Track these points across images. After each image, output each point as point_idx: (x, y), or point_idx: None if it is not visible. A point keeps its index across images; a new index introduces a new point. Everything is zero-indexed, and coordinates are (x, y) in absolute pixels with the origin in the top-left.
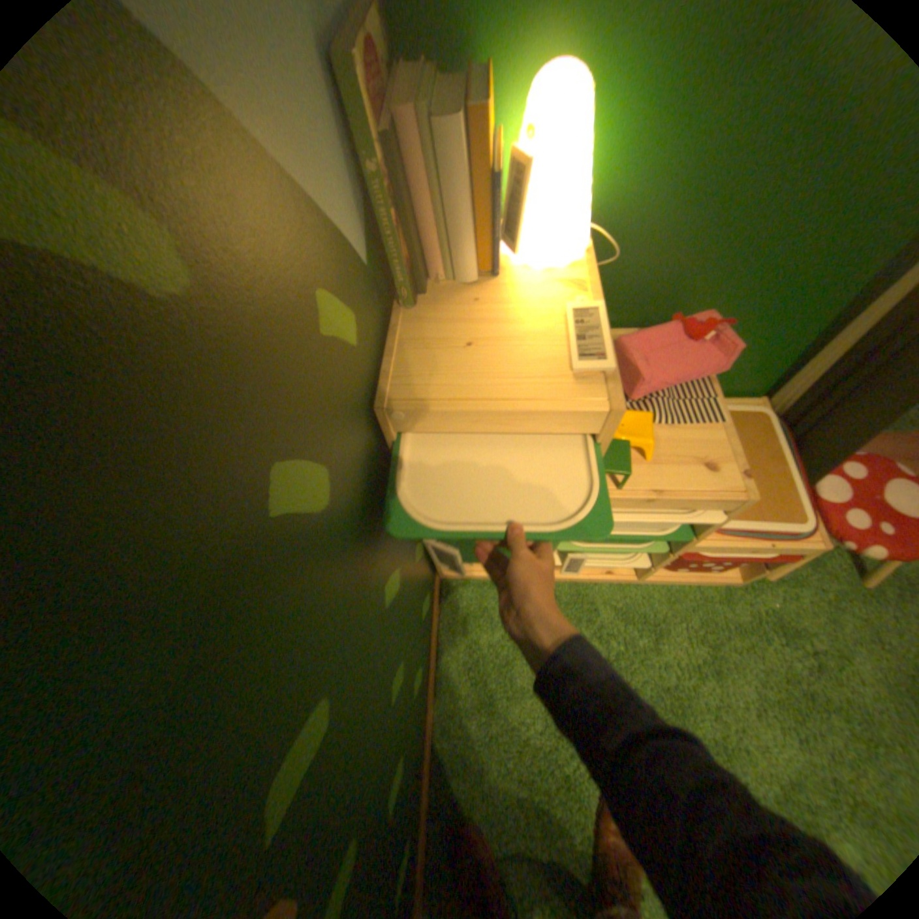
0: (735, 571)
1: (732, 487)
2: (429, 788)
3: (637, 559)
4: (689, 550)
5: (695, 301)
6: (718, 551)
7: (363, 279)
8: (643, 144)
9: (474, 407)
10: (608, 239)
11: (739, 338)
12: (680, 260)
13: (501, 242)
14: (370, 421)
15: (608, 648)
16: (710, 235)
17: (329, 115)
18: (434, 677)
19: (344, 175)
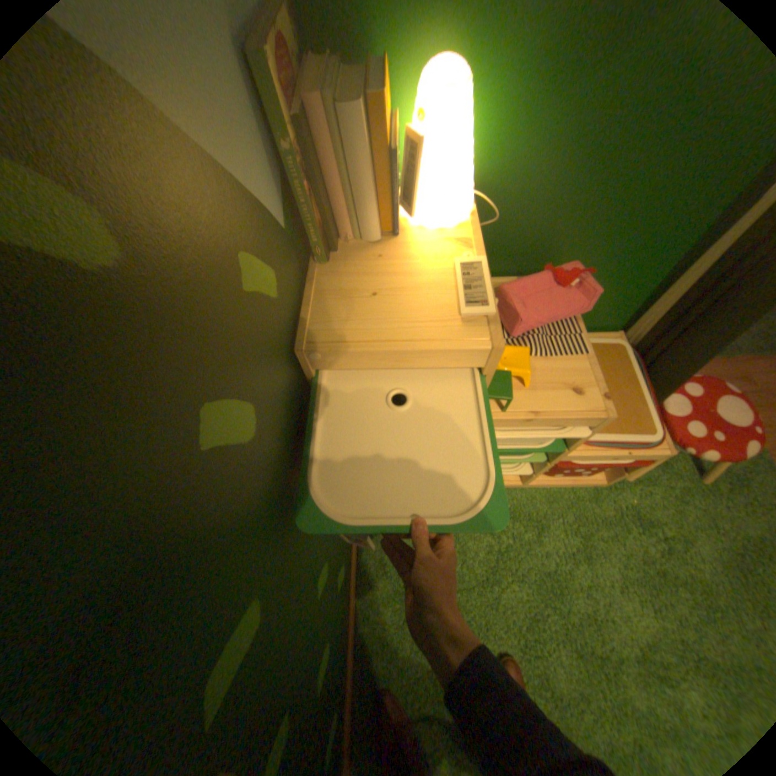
0: (601, 474)
1: (595, 407)
2: (353, 666)
3: (521, 467)
4: (562, 459)
5: (563, 254)
6: (586, 459)
7: (281, 241)
8: (515, 125)
9: (379, 348)
10: (489, 204)
11: (598, 284)
12: (549, 220)
13: (399, 207)
14: (291, 361)
15: (499, 542)
16: (573, 199)
17: (245, 103)
18: (355, 572)
19: (261, 153)
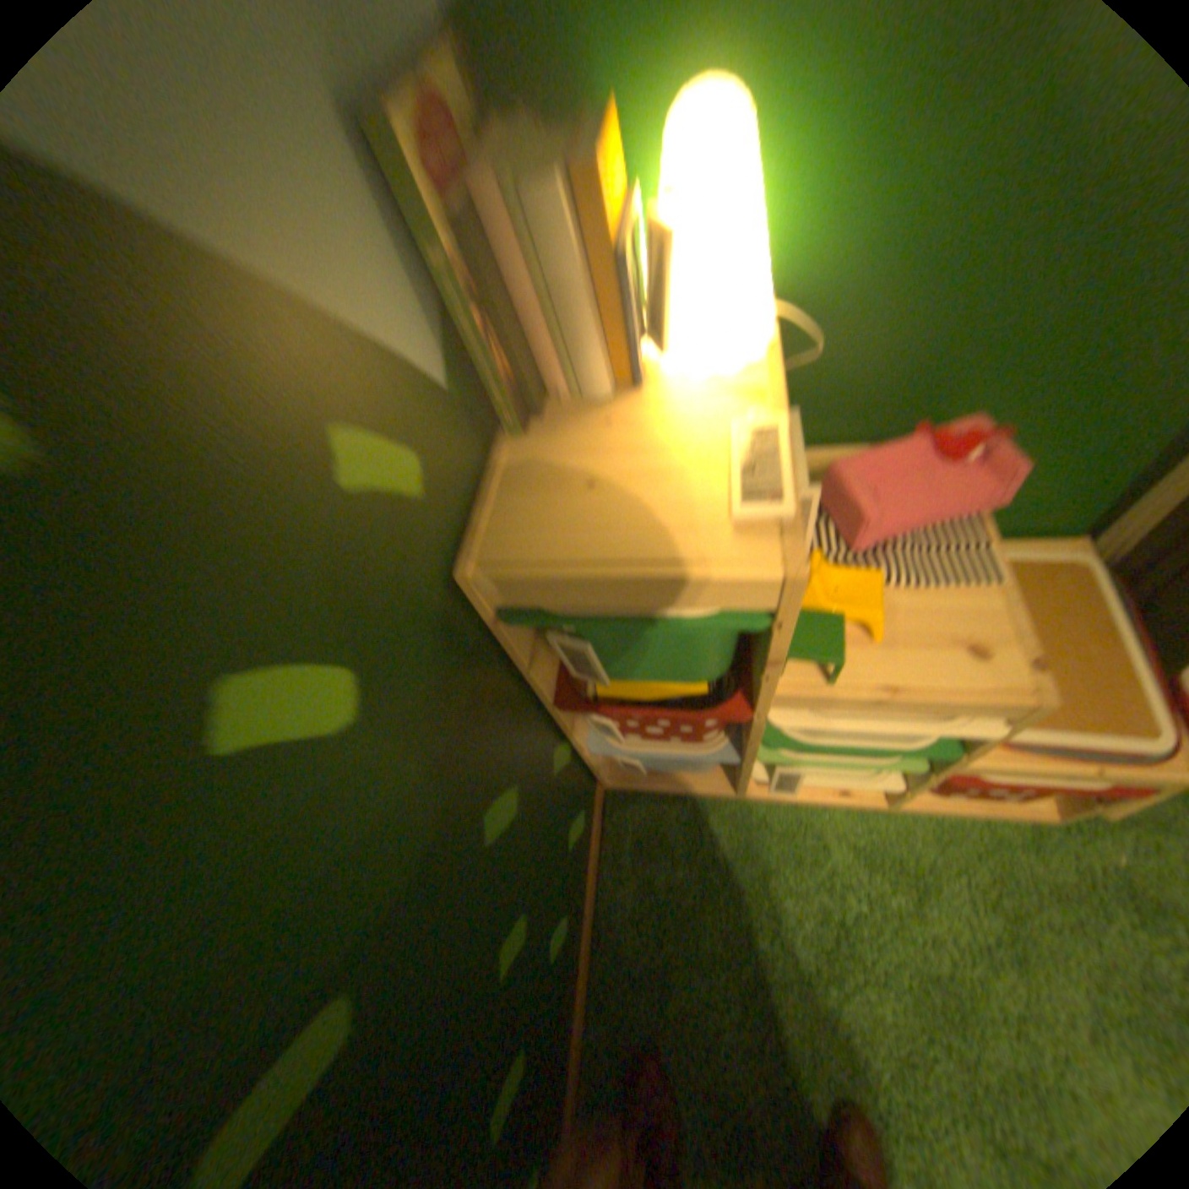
0: (1049, 801)
1: (1013, 685)
2: (578, 1089)
3: (883, 777)
4: (961, 770)
5: (955, 404)
6: (1009, 774)
7: (435, 410)
8: (847, 191)
9: (589, 576)
10: (804, 327)
11: (1022, 456)
12: (924, 348)
13: (639, 344)
14: (446, 596)
15: (843, 907)
16: (968, 308)
17: (361, 205)
18: (590, 928)
19: (395, 278)
